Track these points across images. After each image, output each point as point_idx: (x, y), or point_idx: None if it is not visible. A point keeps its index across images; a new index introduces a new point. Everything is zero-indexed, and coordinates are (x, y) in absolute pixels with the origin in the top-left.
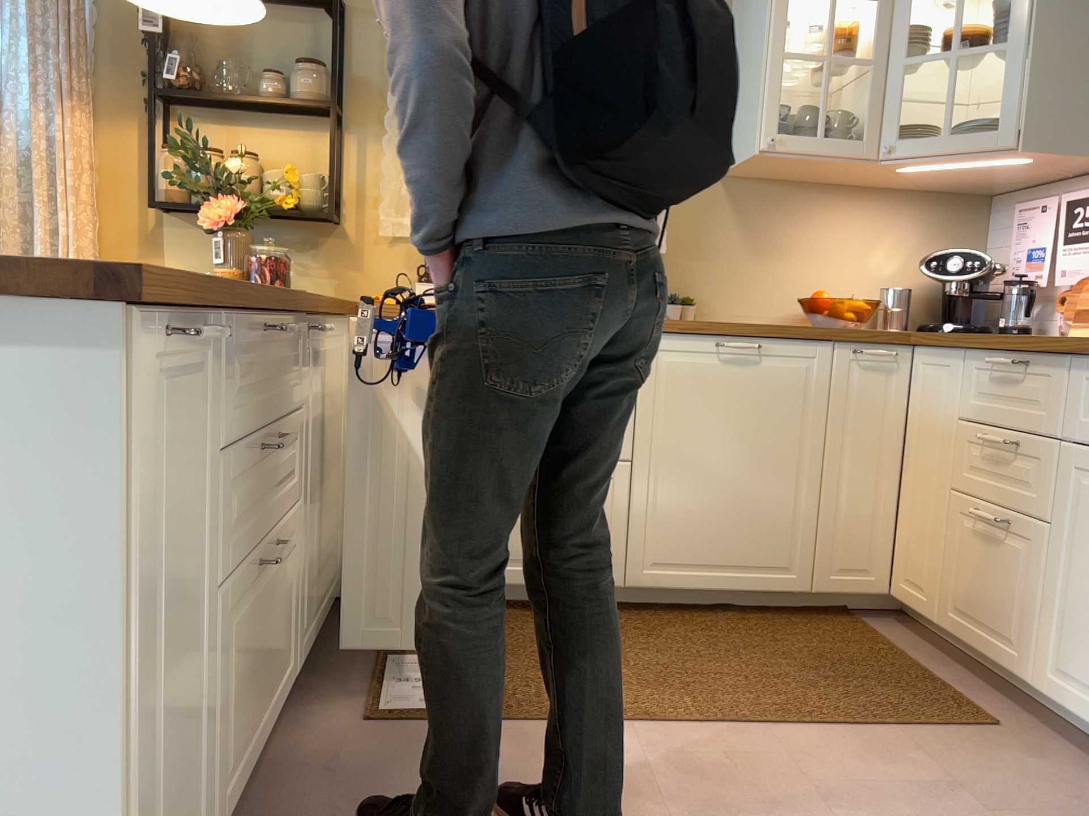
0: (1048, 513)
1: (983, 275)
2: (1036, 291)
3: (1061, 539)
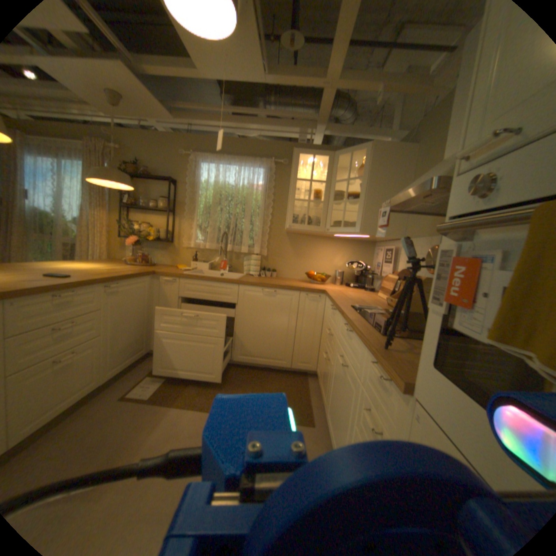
0: (333, 360)
1: (363, 270)
2: (380, 276)
3: (333, 370)
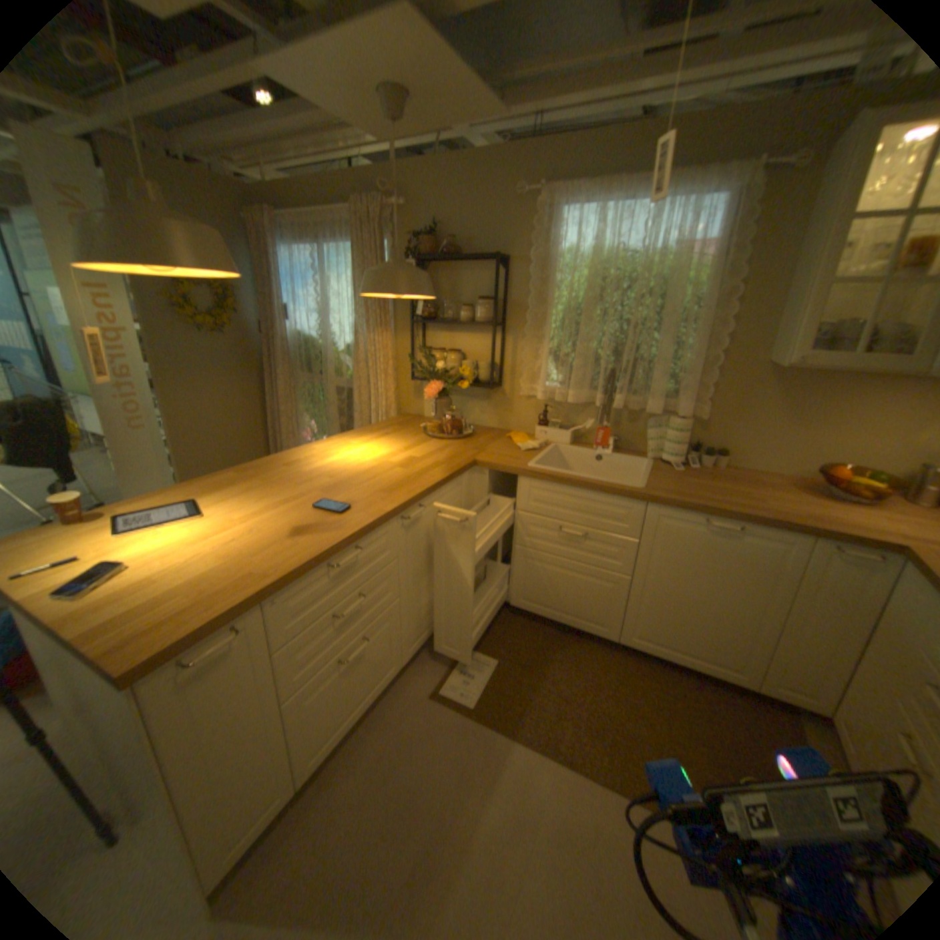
0: None
1: None
2: None
3: None
